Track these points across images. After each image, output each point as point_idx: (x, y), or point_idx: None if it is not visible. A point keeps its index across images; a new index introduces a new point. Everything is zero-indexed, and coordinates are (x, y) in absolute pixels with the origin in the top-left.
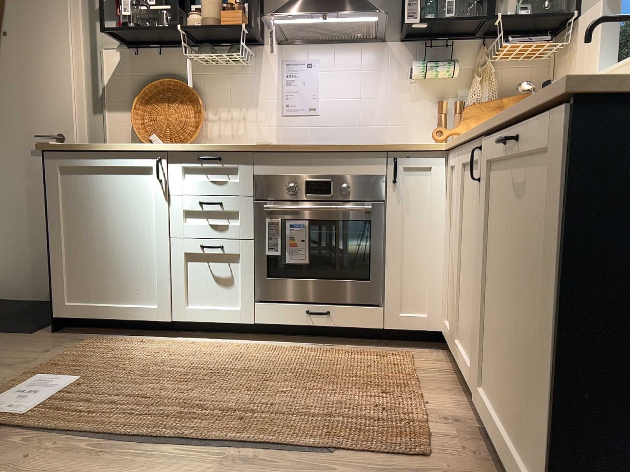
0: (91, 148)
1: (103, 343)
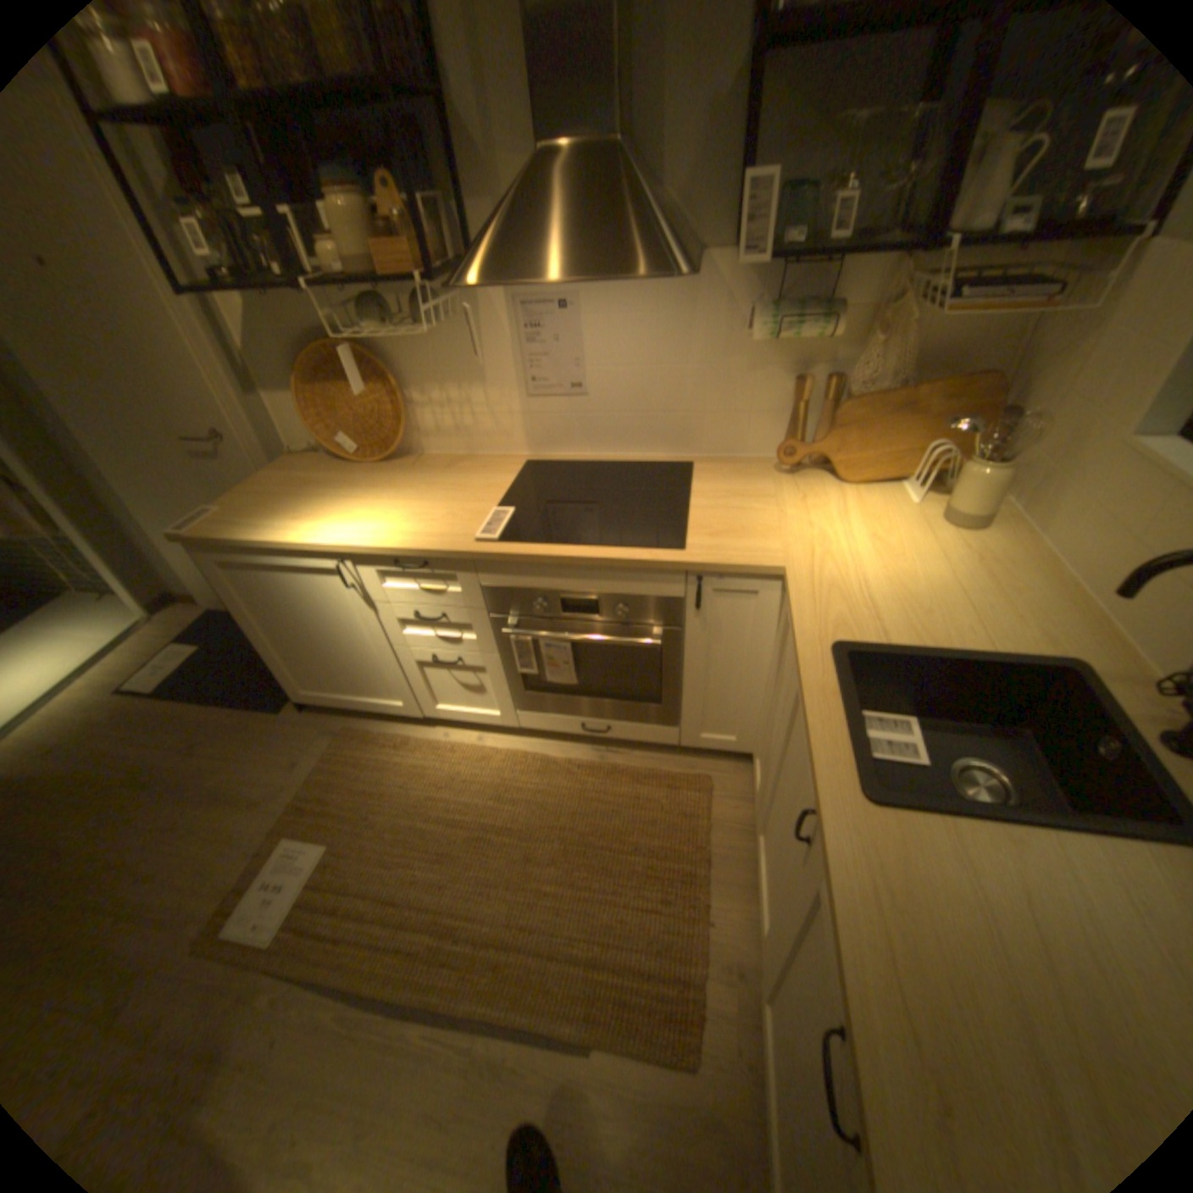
0: (238, 544)
1: (350, 746)
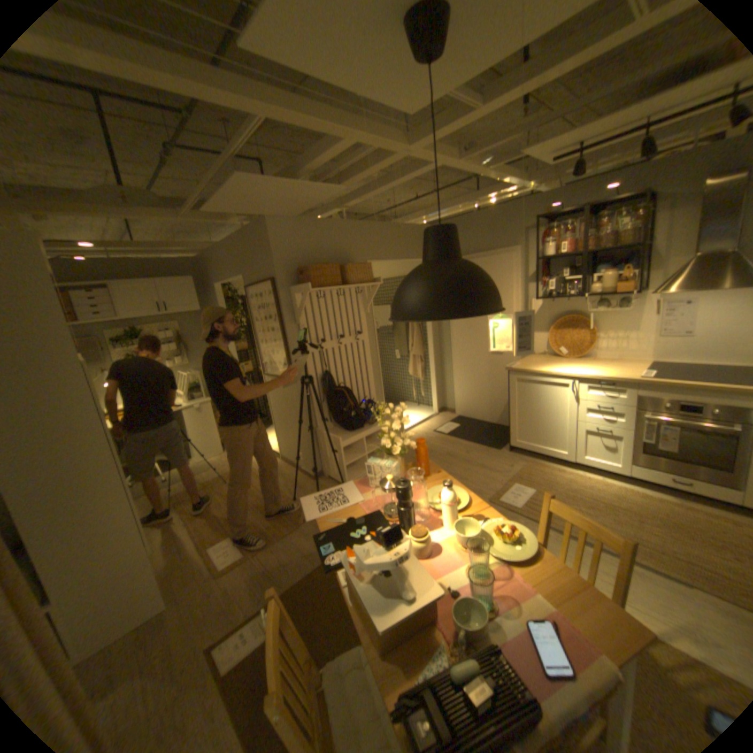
0: (533, 371)
1: (537, 465)
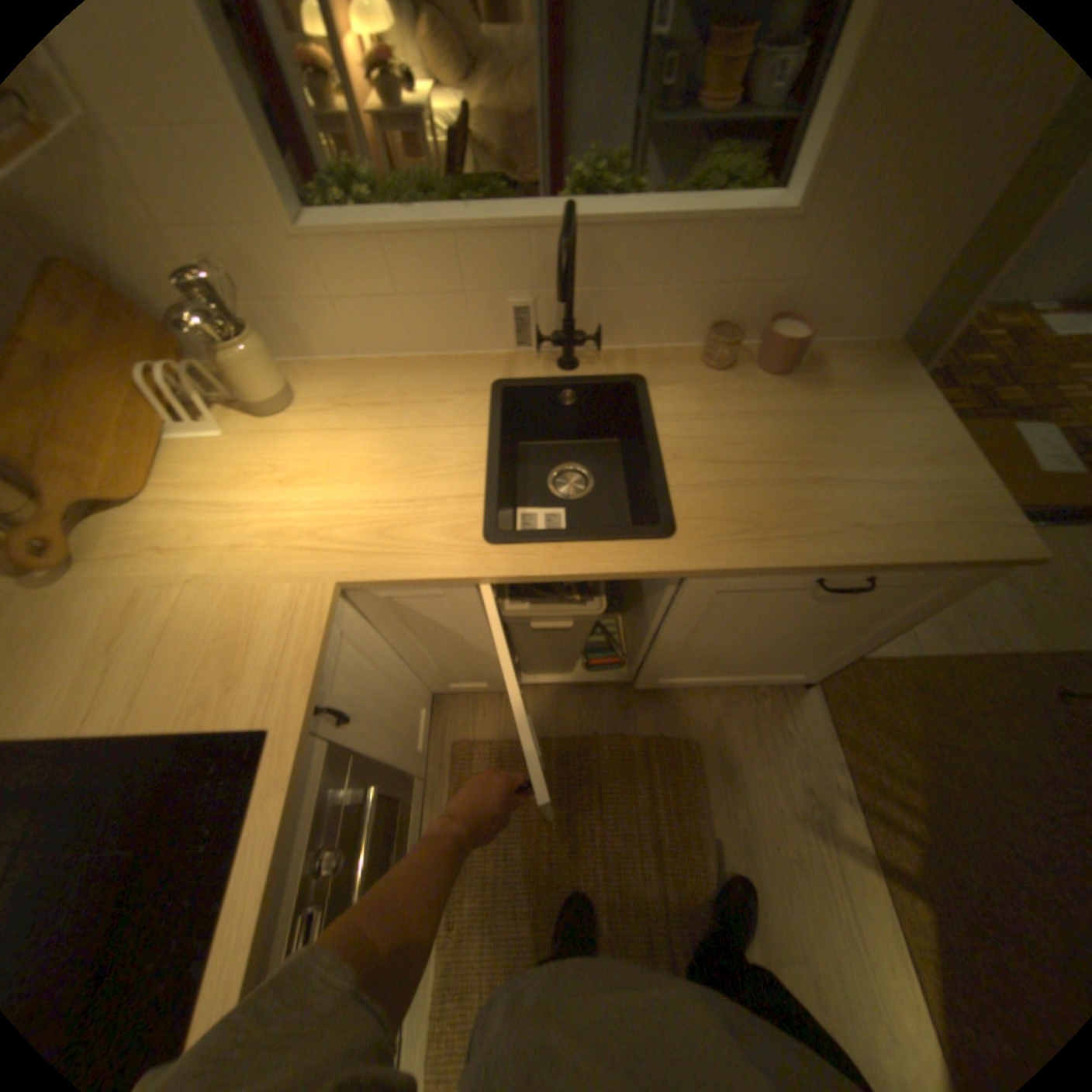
0: None
1: None
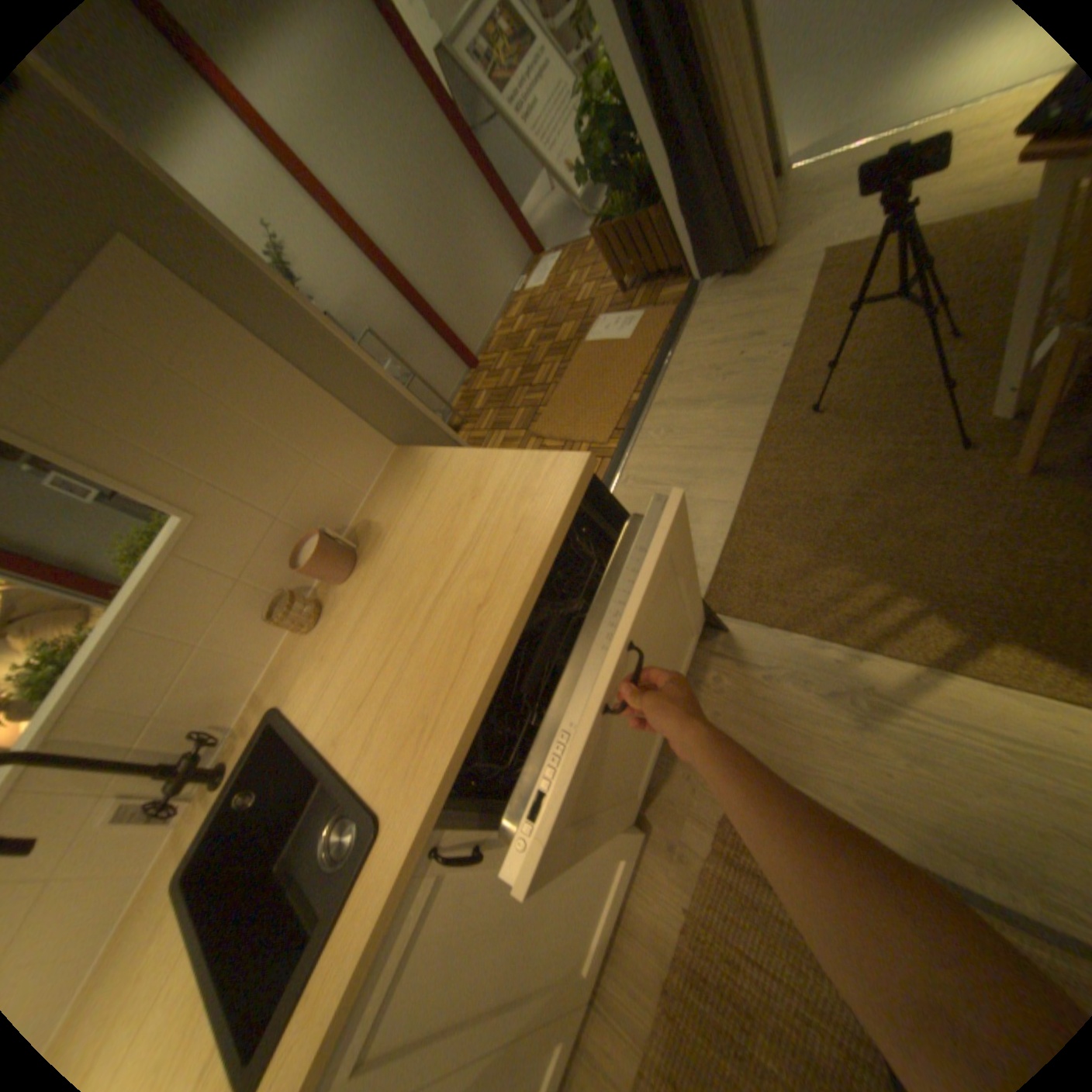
0: None
1: None
